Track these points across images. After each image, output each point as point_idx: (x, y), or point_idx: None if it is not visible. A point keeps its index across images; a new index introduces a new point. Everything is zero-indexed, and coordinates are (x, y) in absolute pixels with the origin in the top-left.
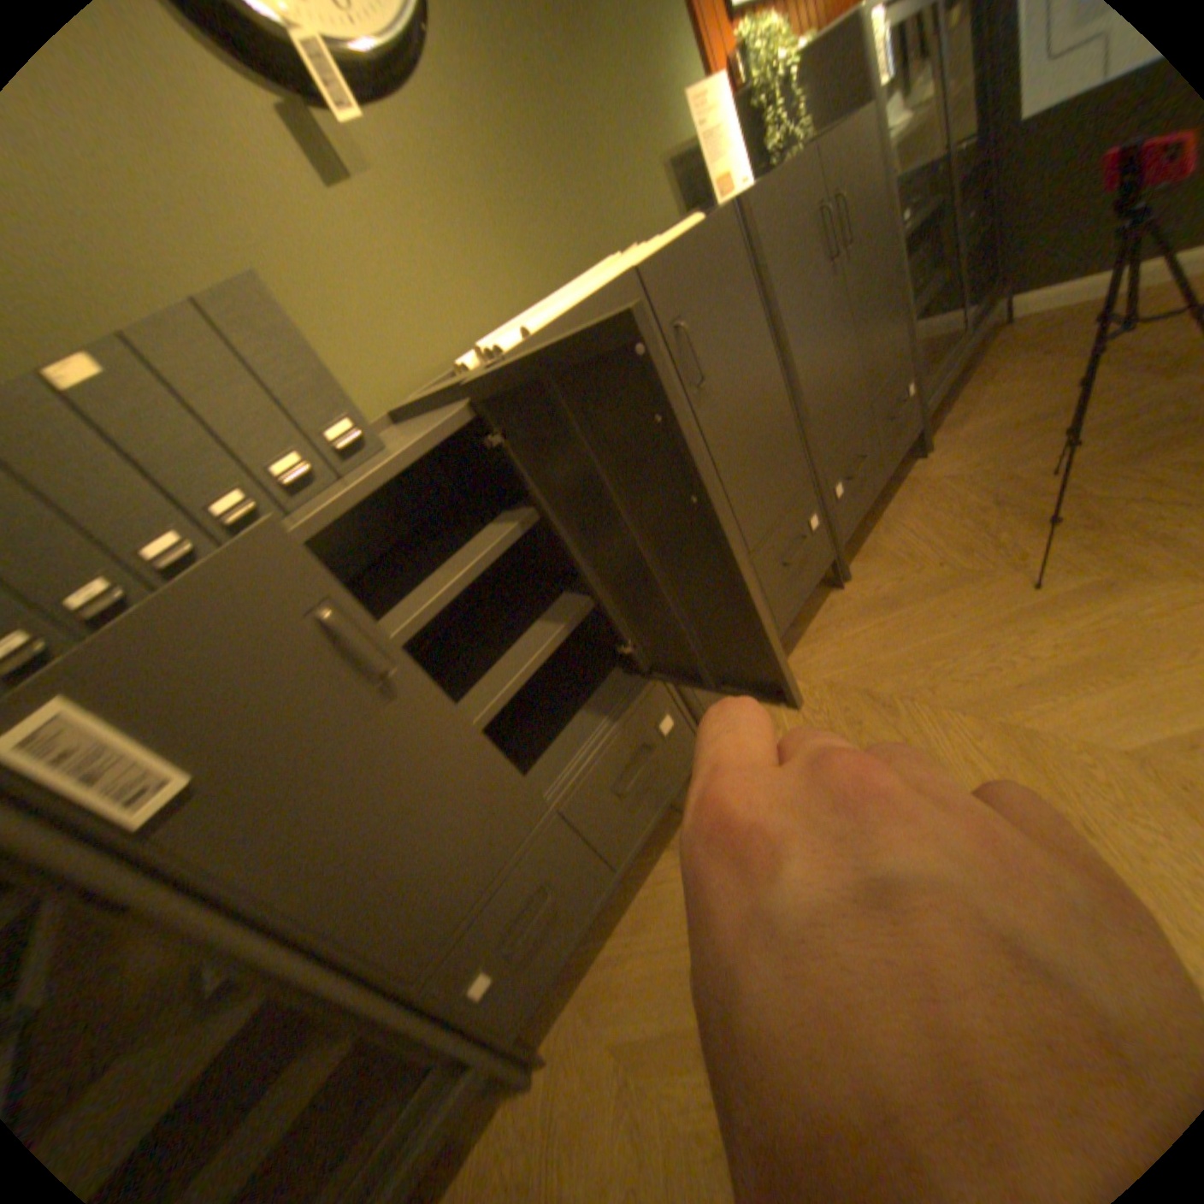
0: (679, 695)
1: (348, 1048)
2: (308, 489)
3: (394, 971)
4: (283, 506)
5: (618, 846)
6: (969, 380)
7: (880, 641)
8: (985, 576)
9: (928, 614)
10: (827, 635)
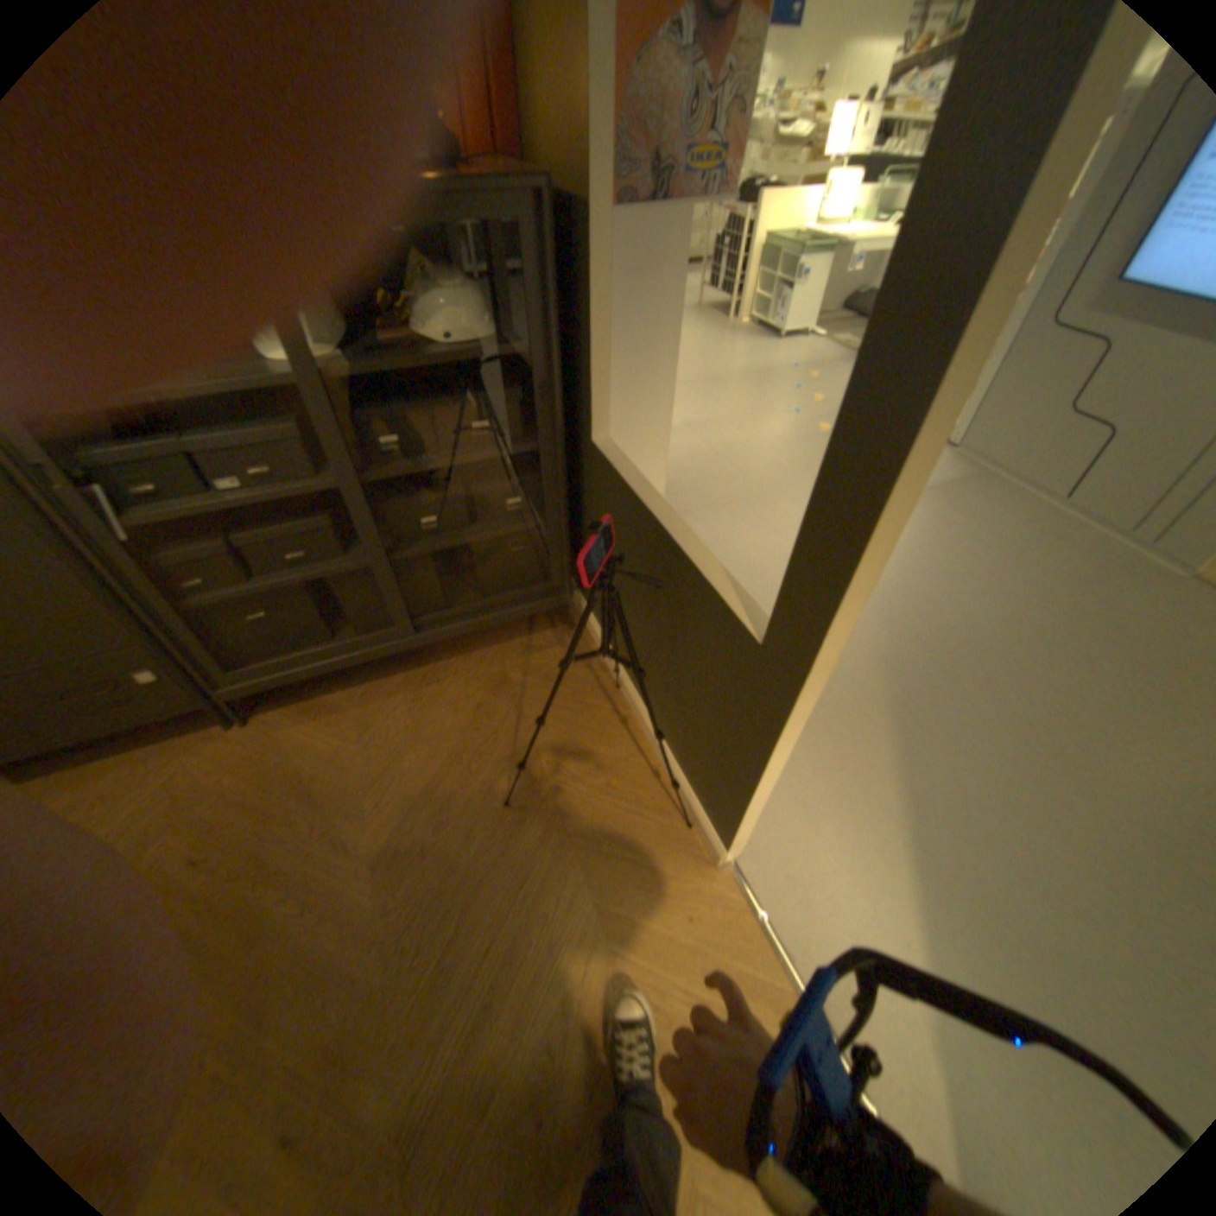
0: None
1: None
2: None
3: None
4: None
5: None
6: (421, 666)
7: None
8: None
9: None
10: None
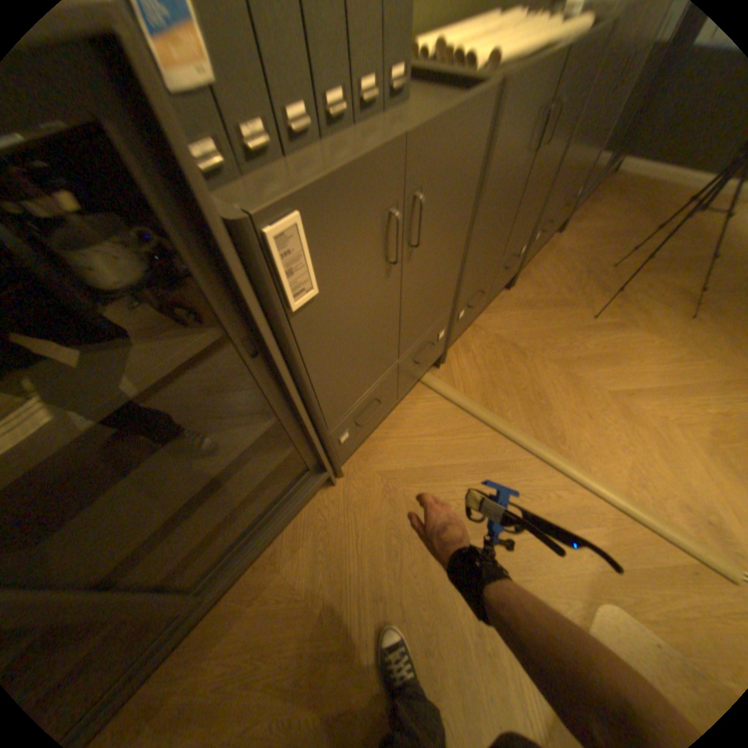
0: (447, 321)
1: (286, 455)
2: (369, 108)
3: (326, 422)
4: (355, 114)
5: (403, 388)
6: (588, 198)
7: (523, 323)
8: (575, 306)
9: (547, 316)
10: (498, 312)
